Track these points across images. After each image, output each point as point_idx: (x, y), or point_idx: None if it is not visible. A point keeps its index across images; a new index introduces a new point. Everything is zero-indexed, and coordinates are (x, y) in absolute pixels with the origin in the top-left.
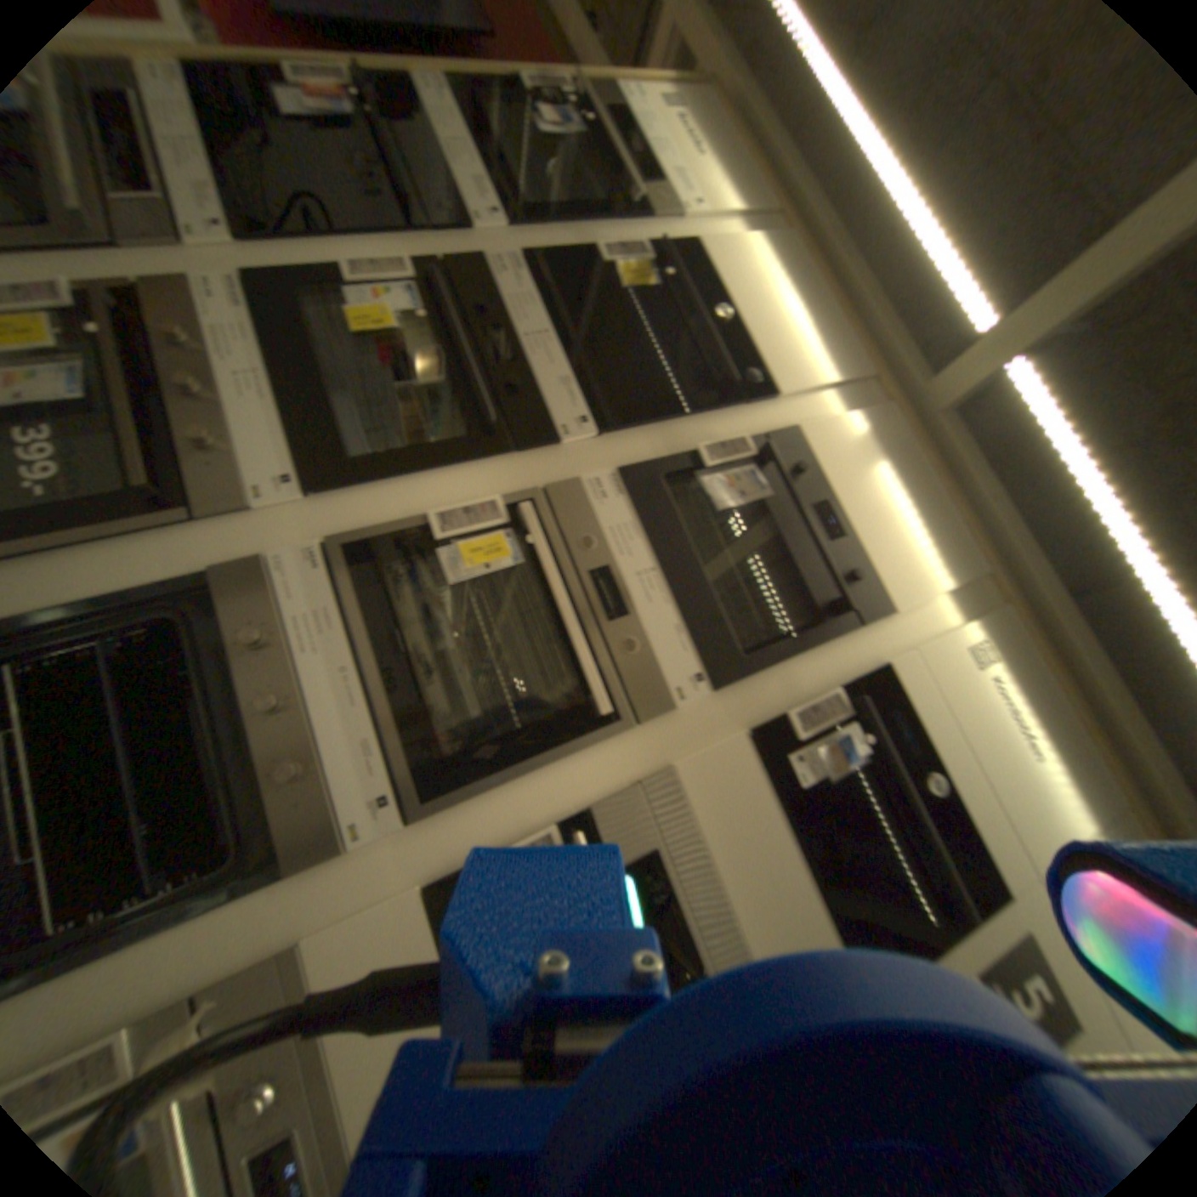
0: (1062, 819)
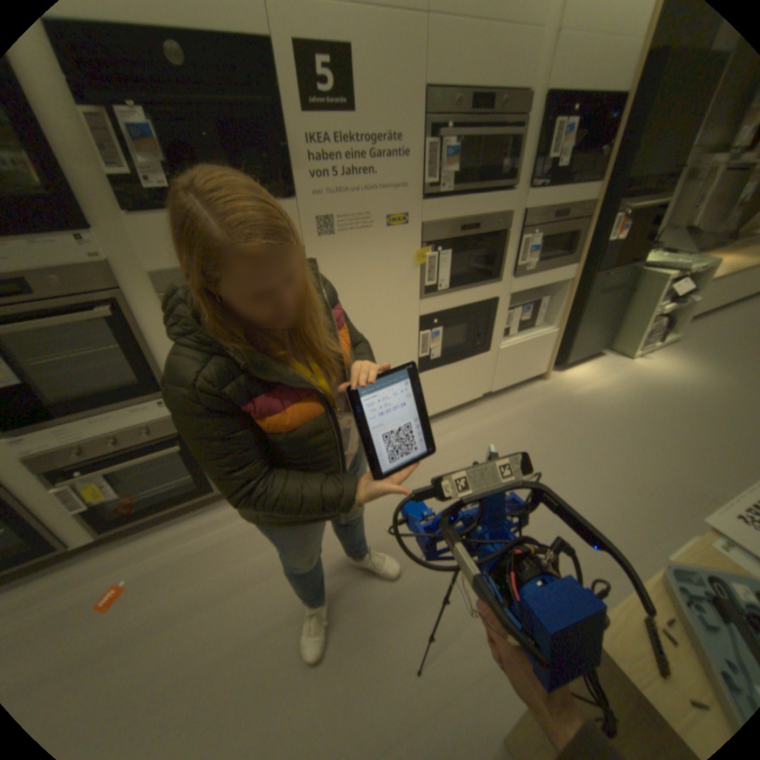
0: None
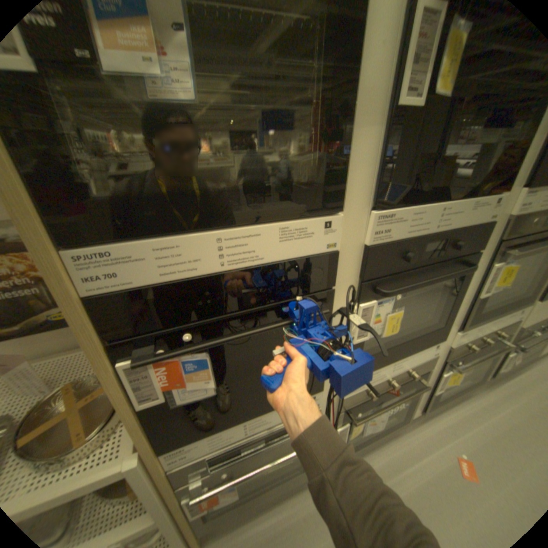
0: None
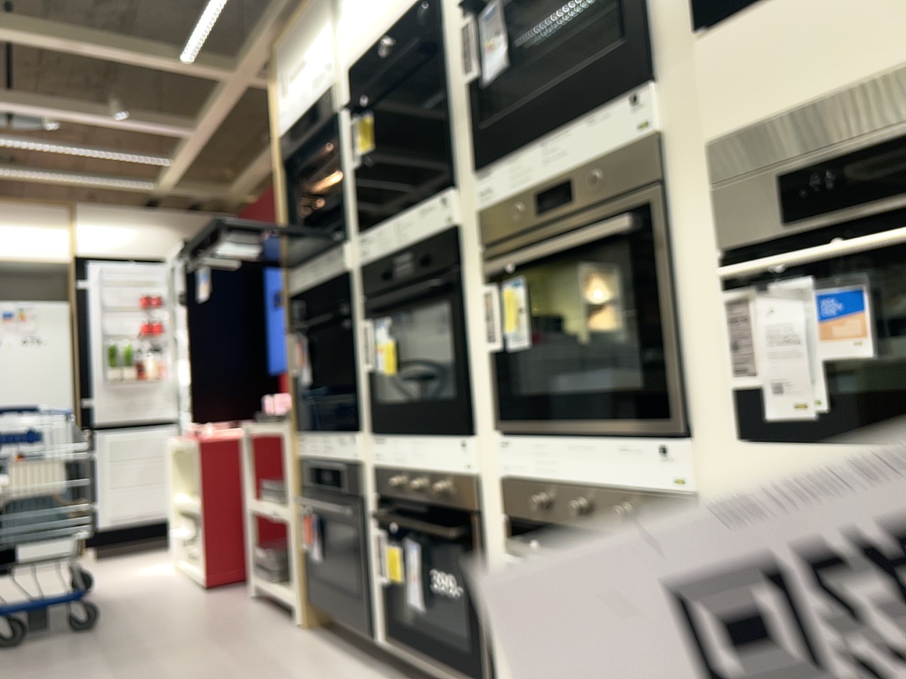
0: None
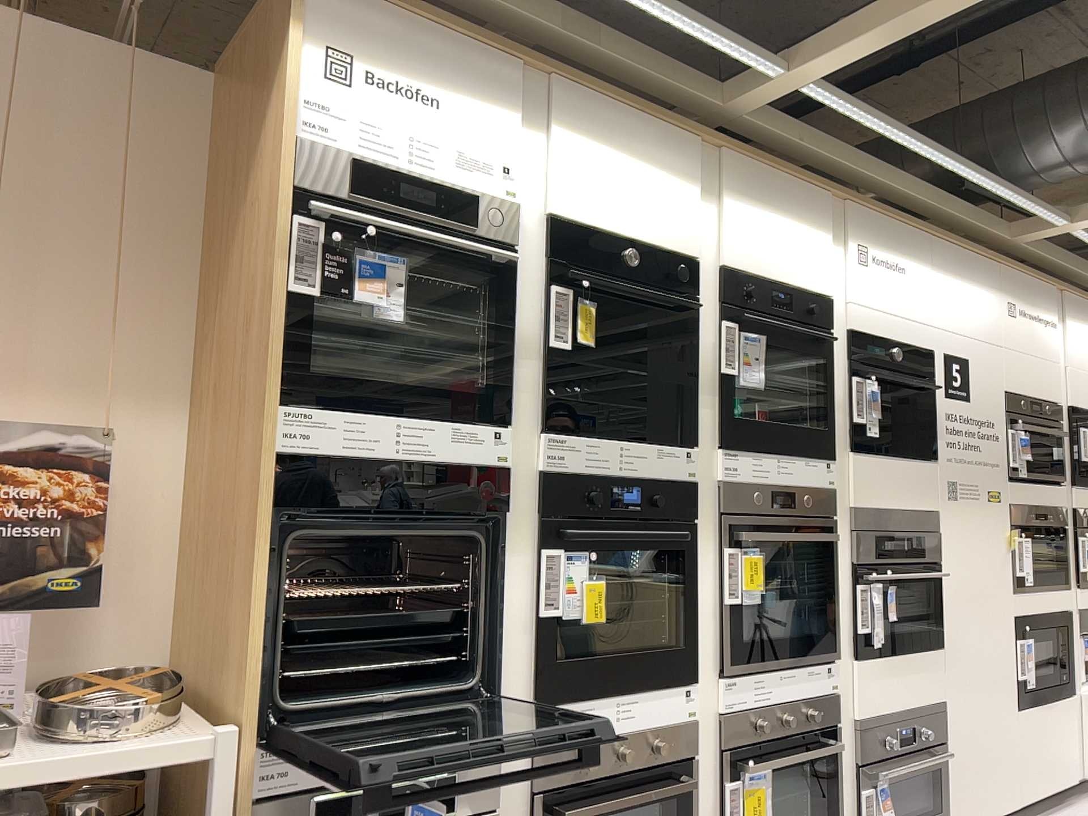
0: (921, 286)
